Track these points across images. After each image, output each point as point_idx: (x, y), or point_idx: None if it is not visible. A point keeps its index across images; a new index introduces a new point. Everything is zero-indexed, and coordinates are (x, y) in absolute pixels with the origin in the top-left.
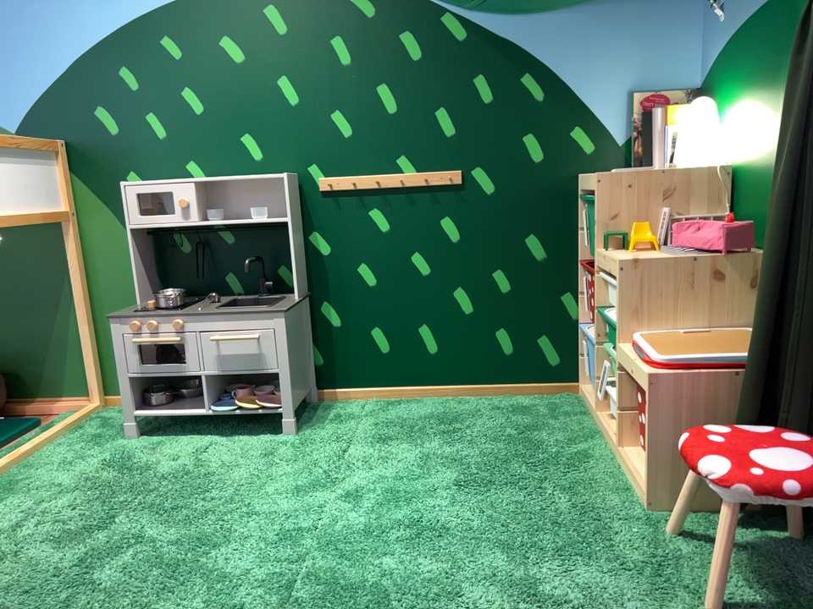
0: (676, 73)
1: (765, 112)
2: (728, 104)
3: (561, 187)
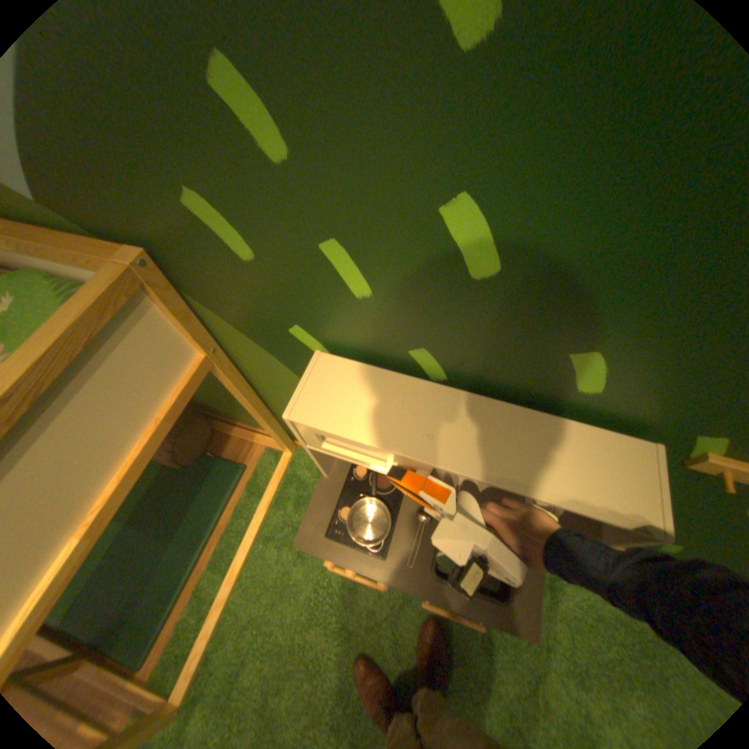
0: None
1: None
2: None
3: None
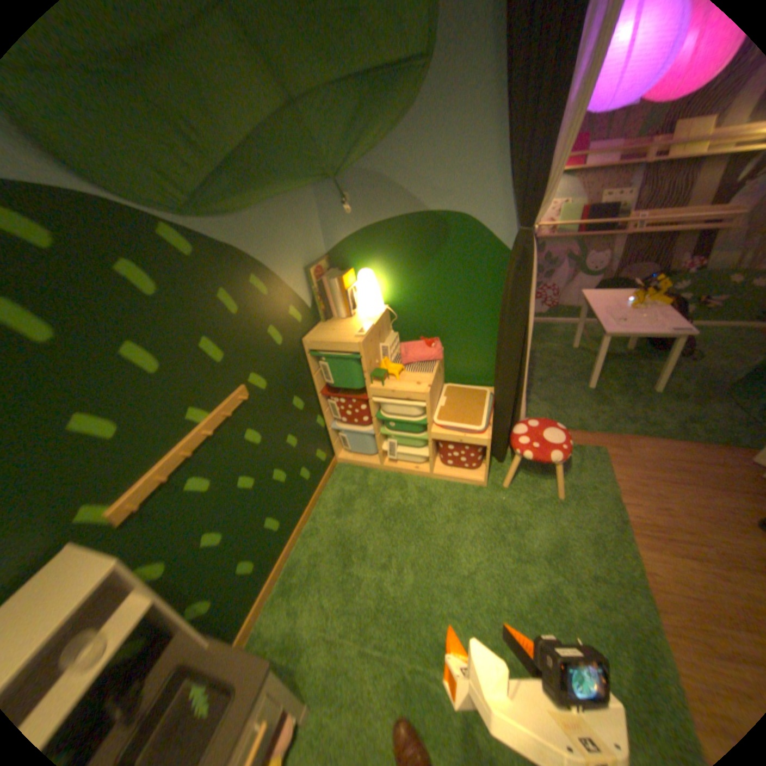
0: (317, 247)
1: (418, 278)
2: (373, 269)
3: (297, 354)
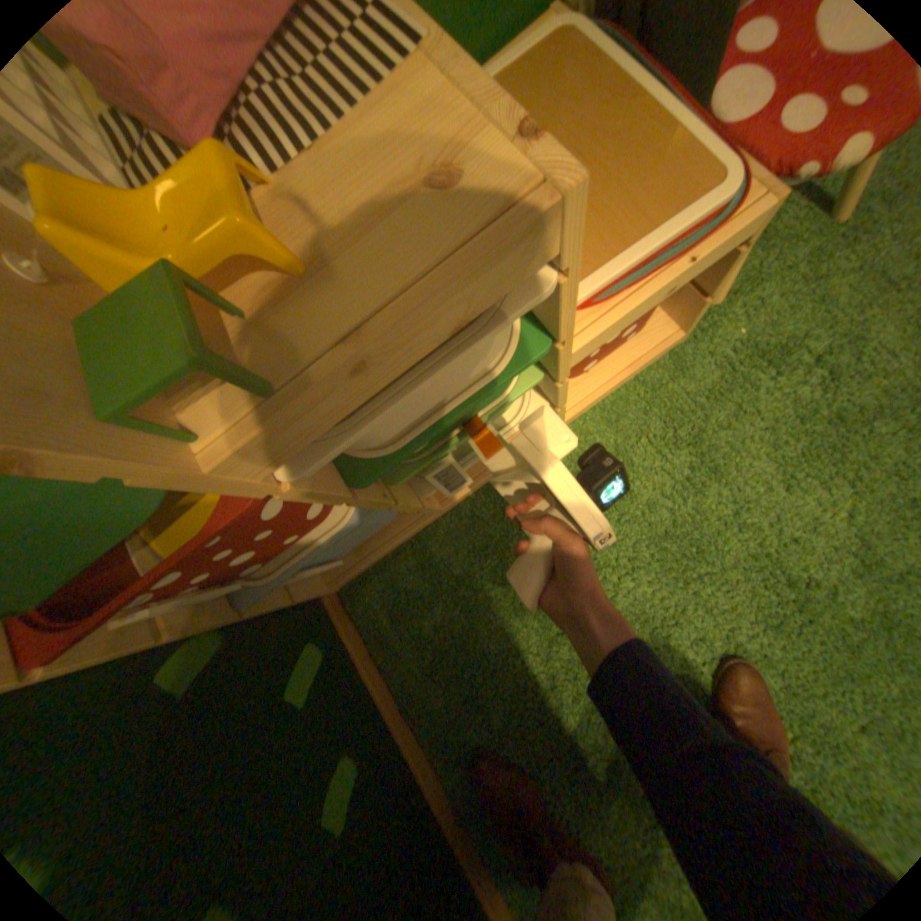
0: None
1: None
2: None
3: None
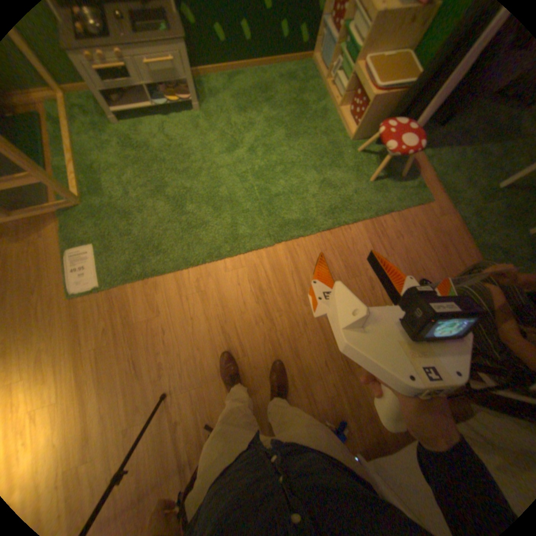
0: None
1: None
2: None
3: None
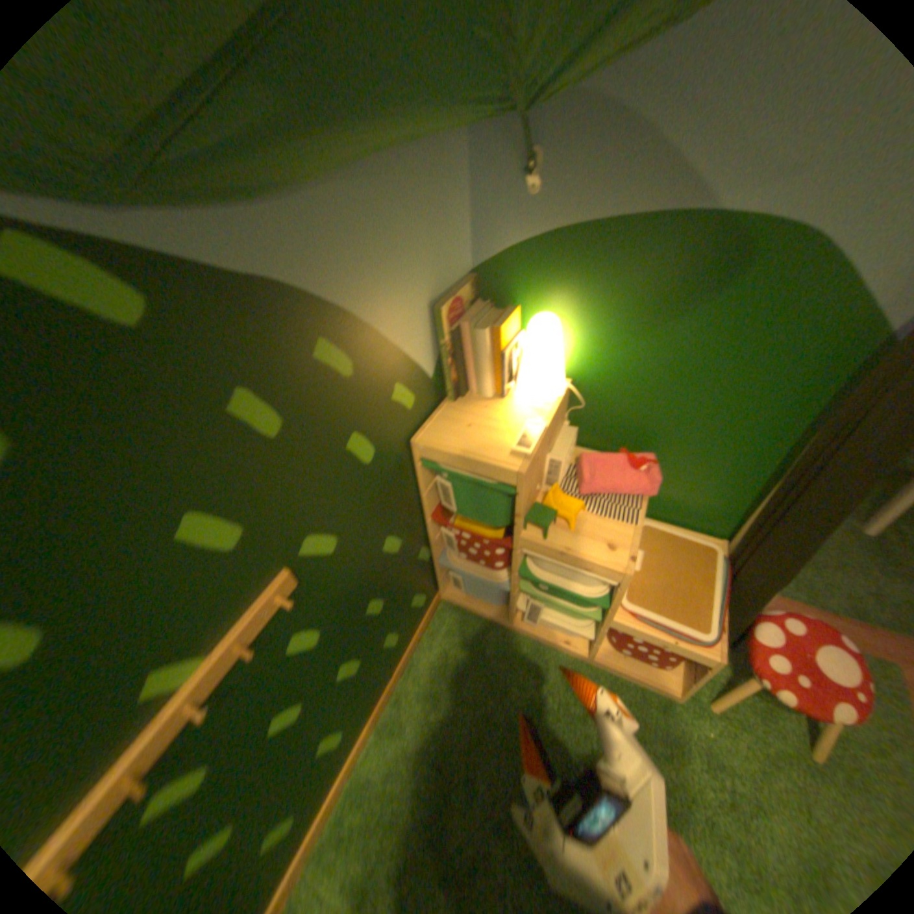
0: (461, 257)
1: (646, 342)
2: (558, 312)
3: (401, 466)
